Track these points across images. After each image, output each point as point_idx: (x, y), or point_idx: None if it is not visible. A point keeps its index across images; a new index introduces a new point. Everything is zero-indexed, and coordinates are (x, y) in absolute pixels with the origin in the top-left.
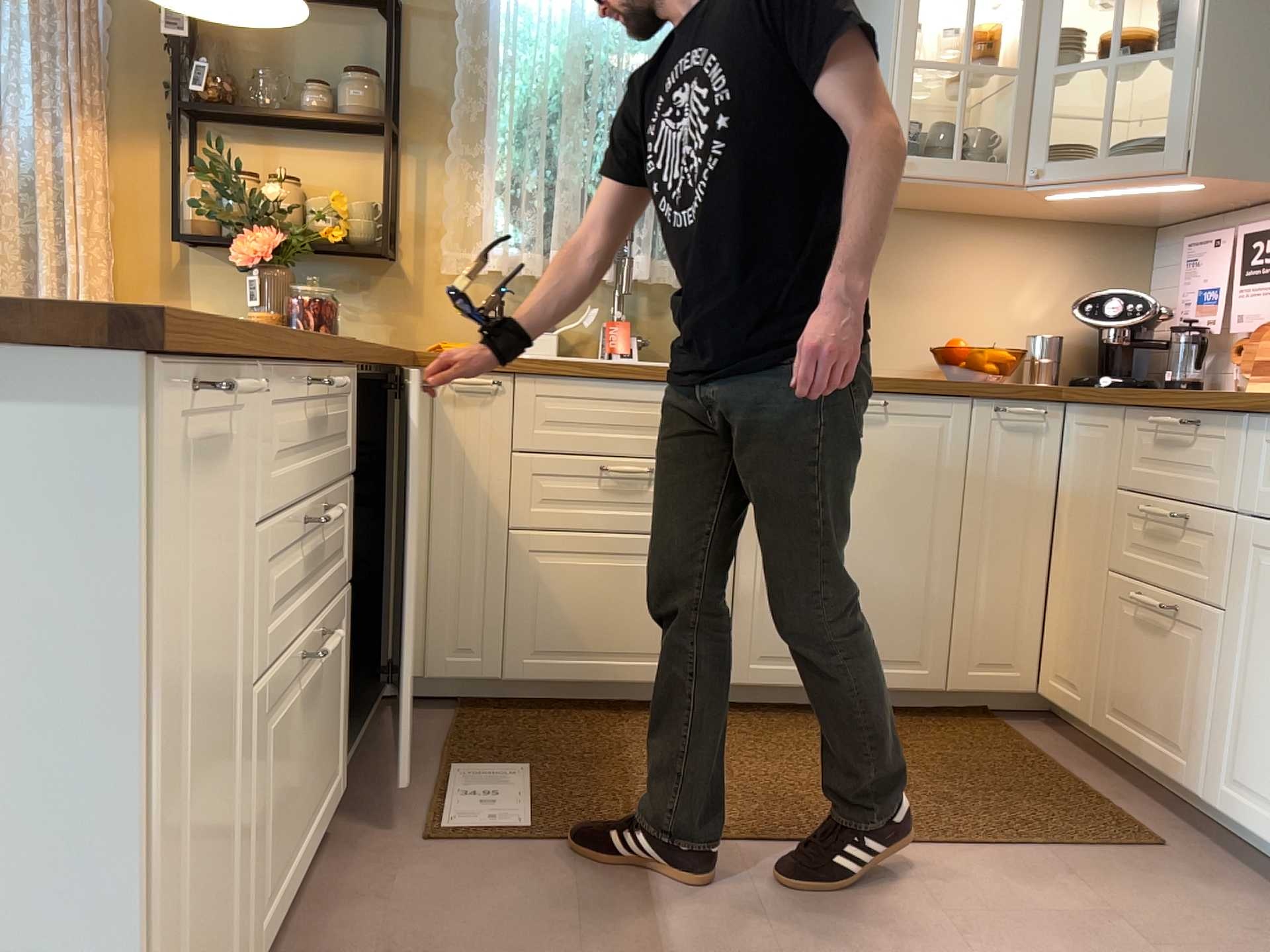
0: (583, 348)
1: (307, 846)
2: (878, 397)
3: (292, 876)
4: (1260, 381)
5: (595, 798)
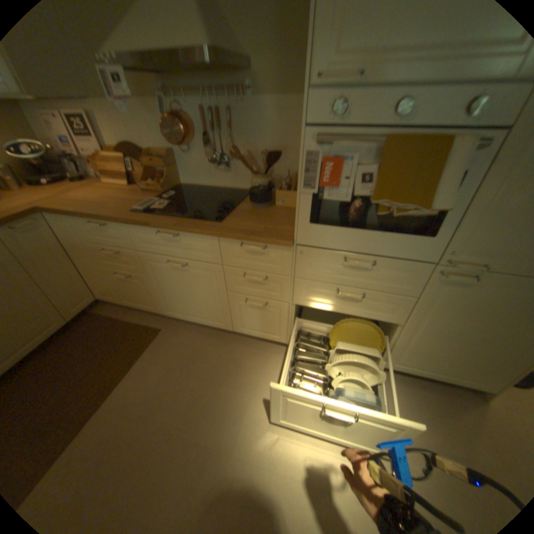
0: None
1: None
2: None
3: None
4: (103, 176)
5: None
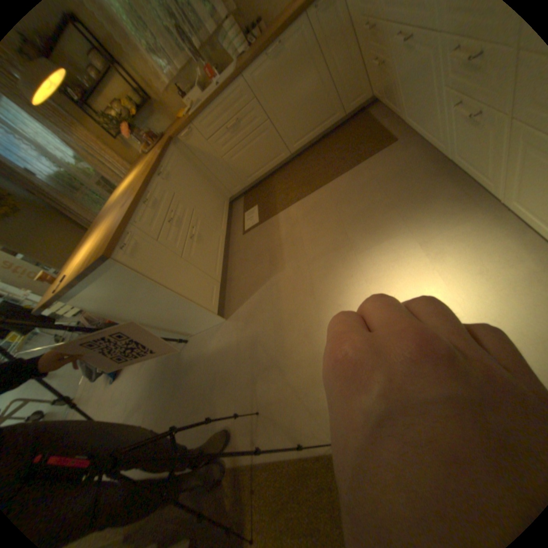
0: (206, 80)
1: (221, 251)
2: (276, 41)
3: (221, 258)
4: None
5: (270, 205)
